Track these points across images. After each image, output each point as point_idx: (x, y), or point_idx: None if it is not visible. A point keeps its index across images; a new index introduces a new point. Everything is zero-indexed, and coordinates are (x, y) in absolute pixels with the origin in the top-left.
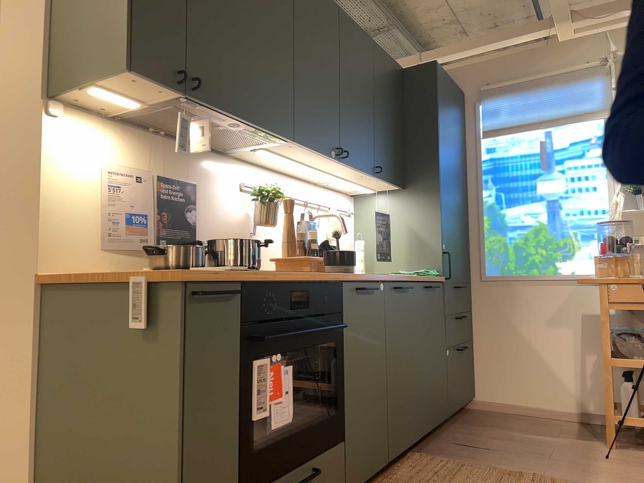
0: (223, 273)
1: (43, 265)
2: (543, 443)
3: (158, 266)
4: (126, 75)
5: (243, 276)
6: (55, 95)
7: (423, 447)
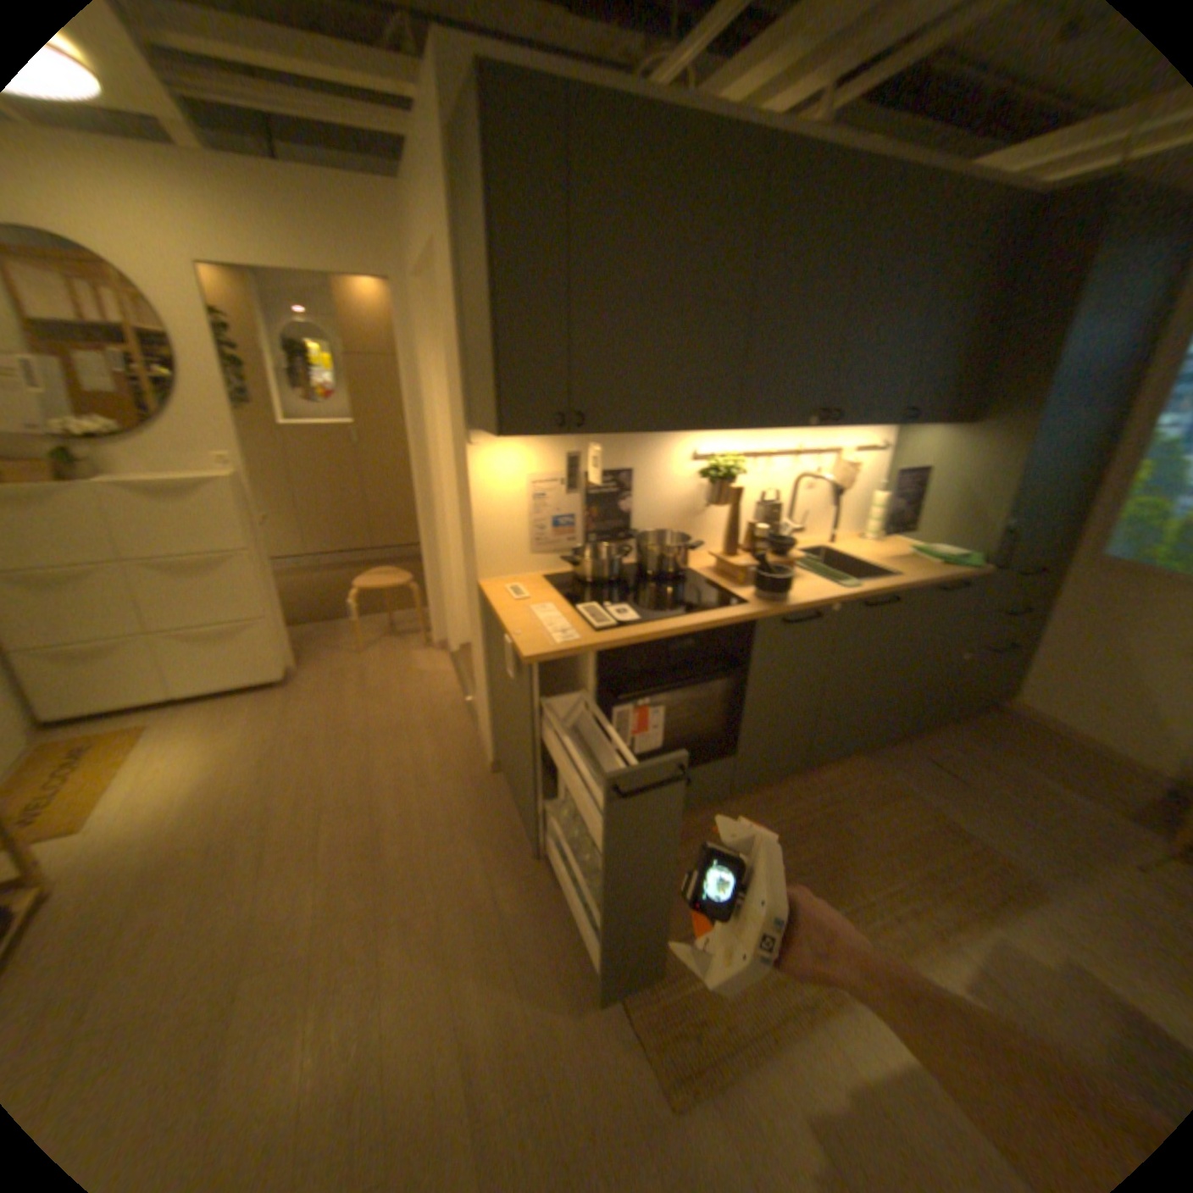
0: (582, 642)
1: (482, 575)
2: (1060, 805)
3: (577, 573)
4: (502, 436)
5: (599, 647)
6: (472, 425)
7: (883, 750)
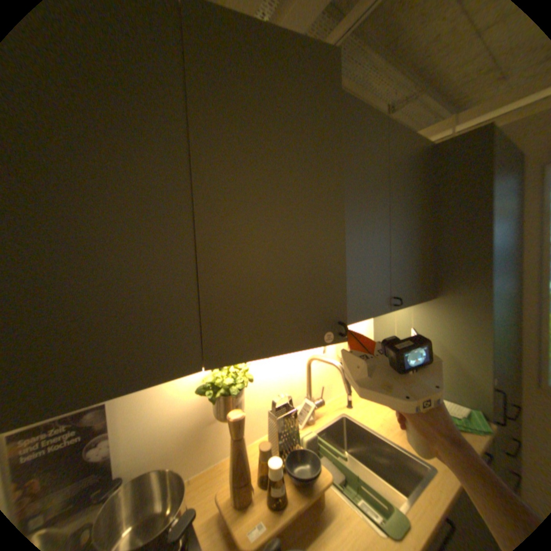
0: None
1: None
2: None
3: None
4: None
5: None
6: None
7: None
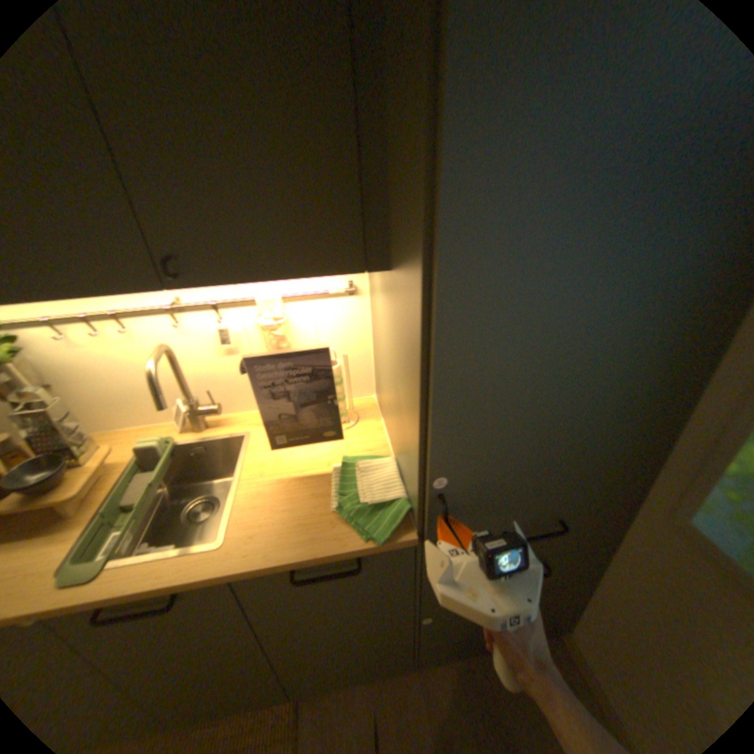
0: None
1: None
2: None
3: None
4: None
5: None
6: None
7: (333, 687)
